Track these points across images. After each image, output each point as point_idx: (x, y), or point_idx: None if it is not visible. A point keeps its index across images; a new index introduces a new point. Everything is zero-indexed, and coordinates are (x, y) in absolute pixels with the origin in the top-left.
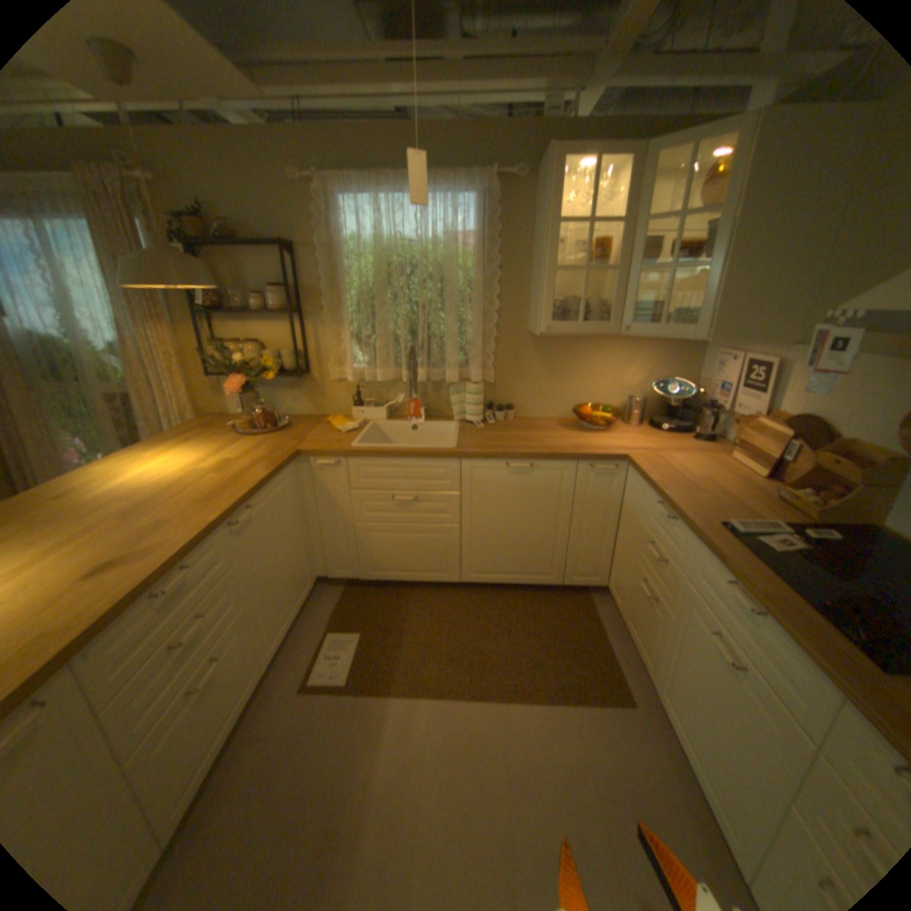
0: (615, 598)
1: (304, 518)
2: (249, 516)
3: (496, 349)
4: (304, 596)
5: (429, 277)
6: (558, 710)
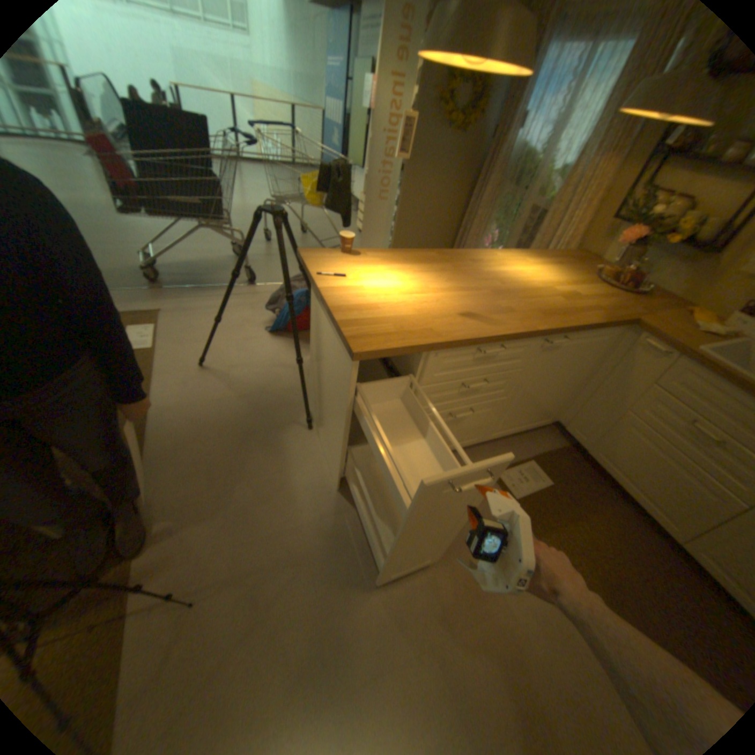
0: None
1: (592, 375)
2: (562, 344)
3: None
4: (541, 424)
5: None
6: None
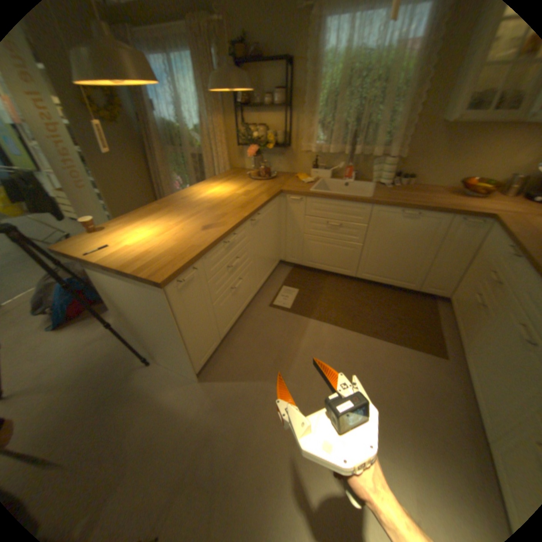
0: (454, 304)
1: (279, 227)
2: (259, 218)
3: (415, 132)
4: (274, 266)
5: (379, 77)
6: (399, 348)
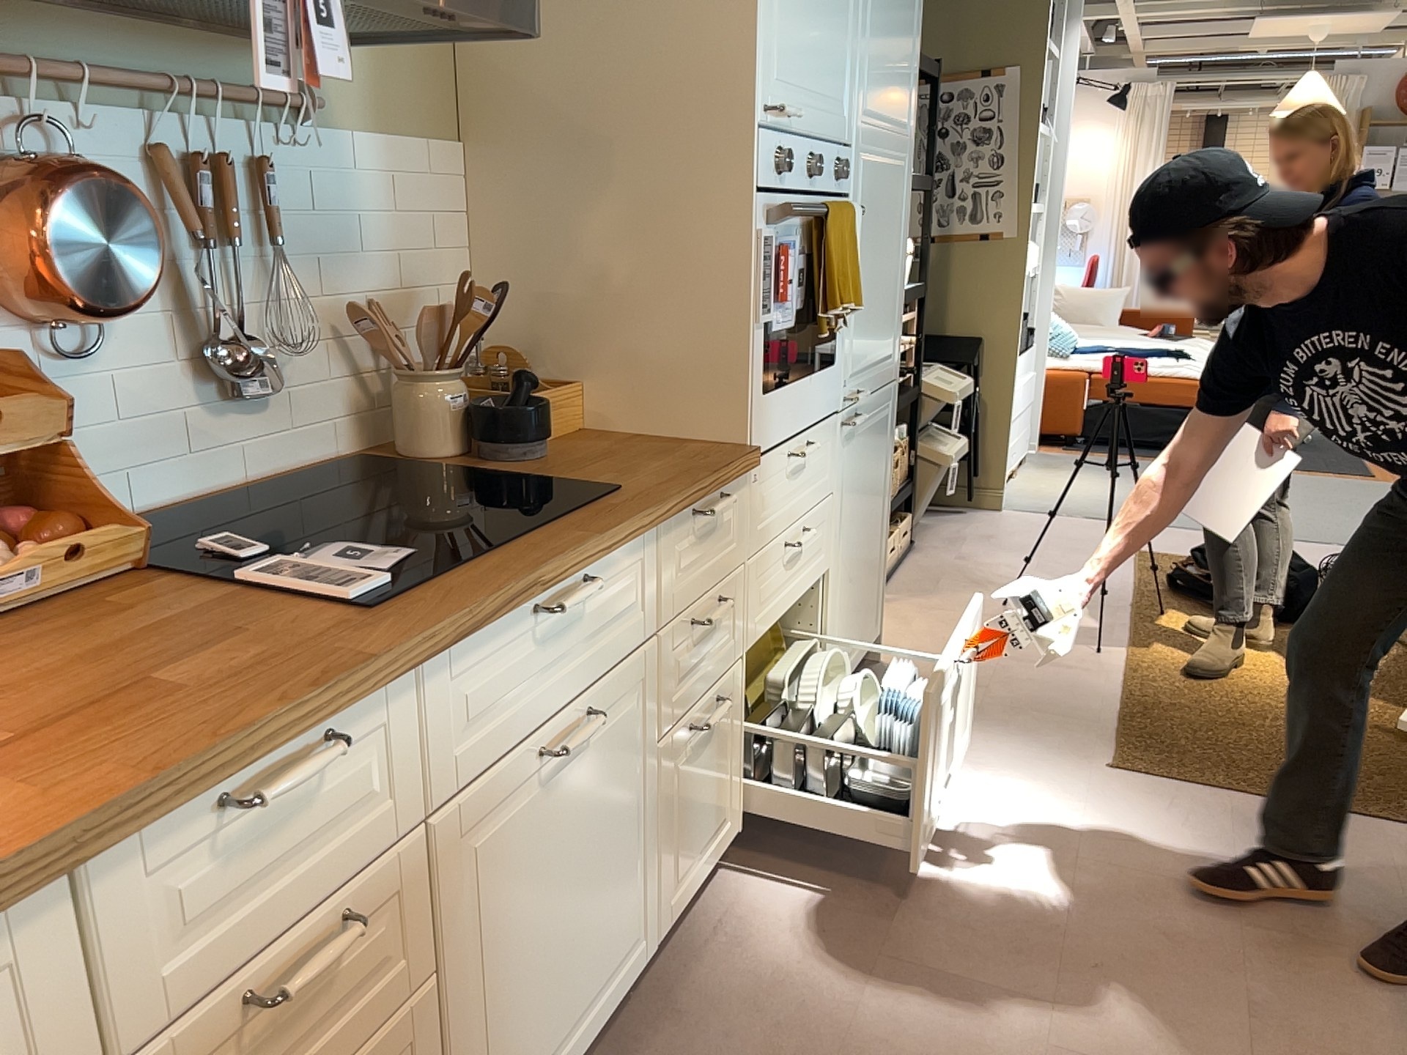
0: None
1: None
2: None
3: None
4: None
5: None
6: None
